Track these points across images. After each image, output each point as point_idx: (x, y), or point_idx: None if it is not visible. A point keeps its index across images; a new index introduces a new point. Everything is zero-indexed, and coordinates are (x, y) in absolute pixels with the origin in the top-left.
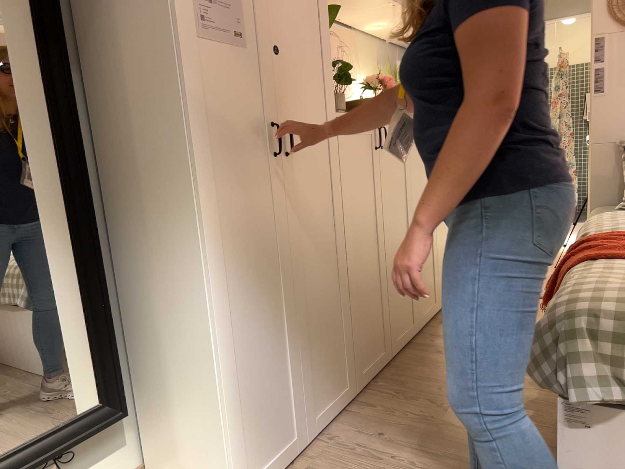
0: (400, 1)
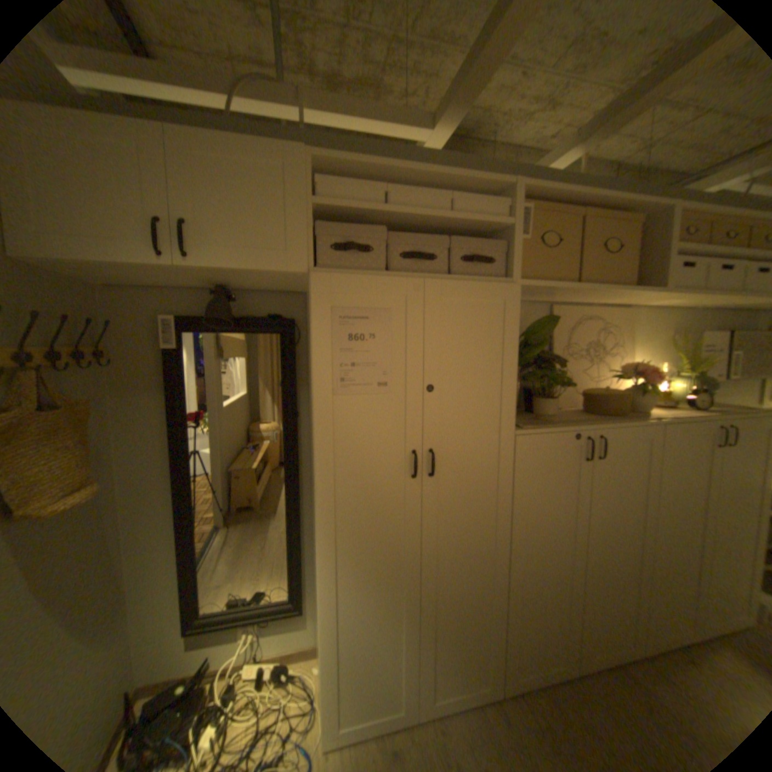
0: (685, 285)
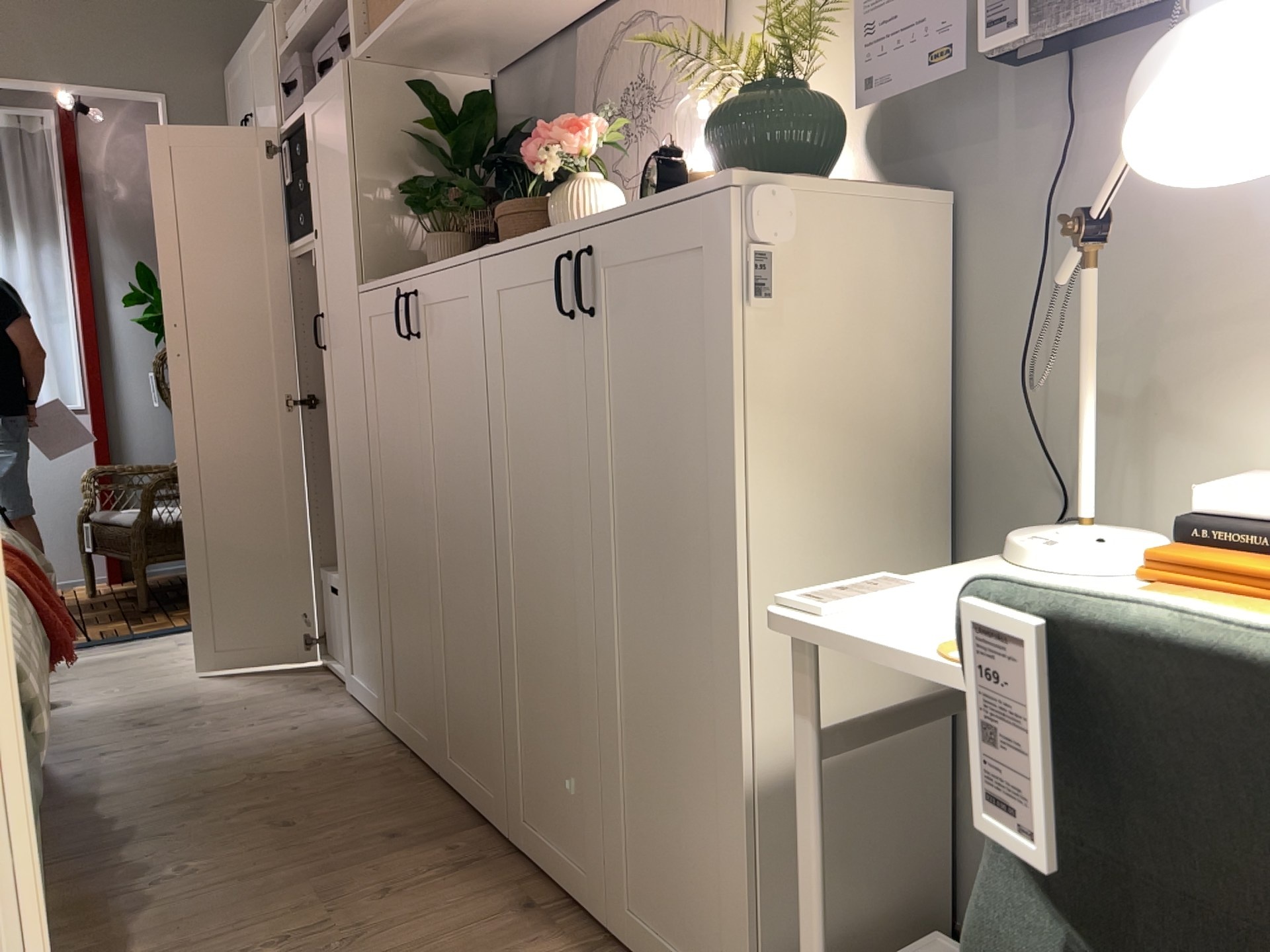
0: None
